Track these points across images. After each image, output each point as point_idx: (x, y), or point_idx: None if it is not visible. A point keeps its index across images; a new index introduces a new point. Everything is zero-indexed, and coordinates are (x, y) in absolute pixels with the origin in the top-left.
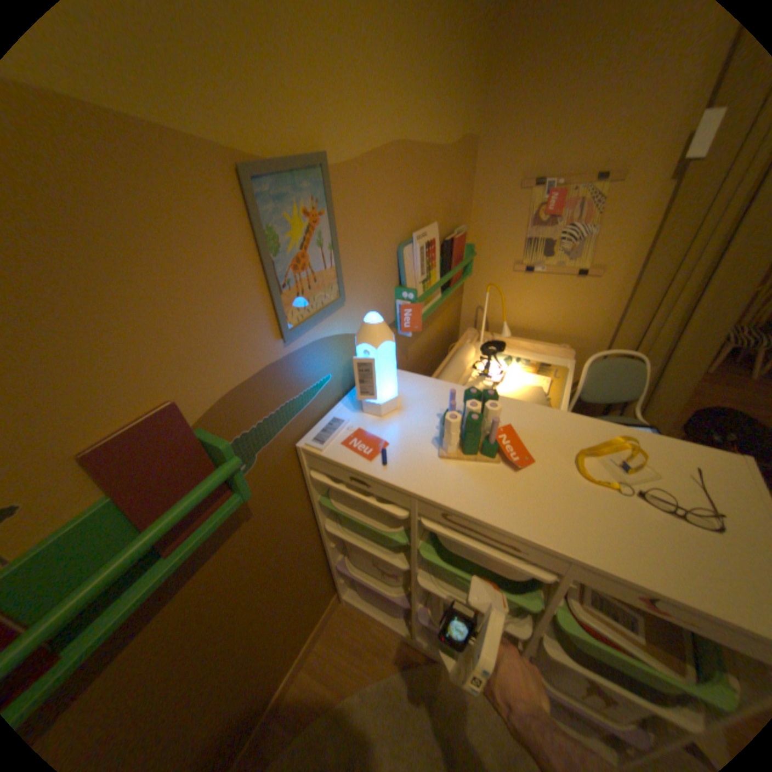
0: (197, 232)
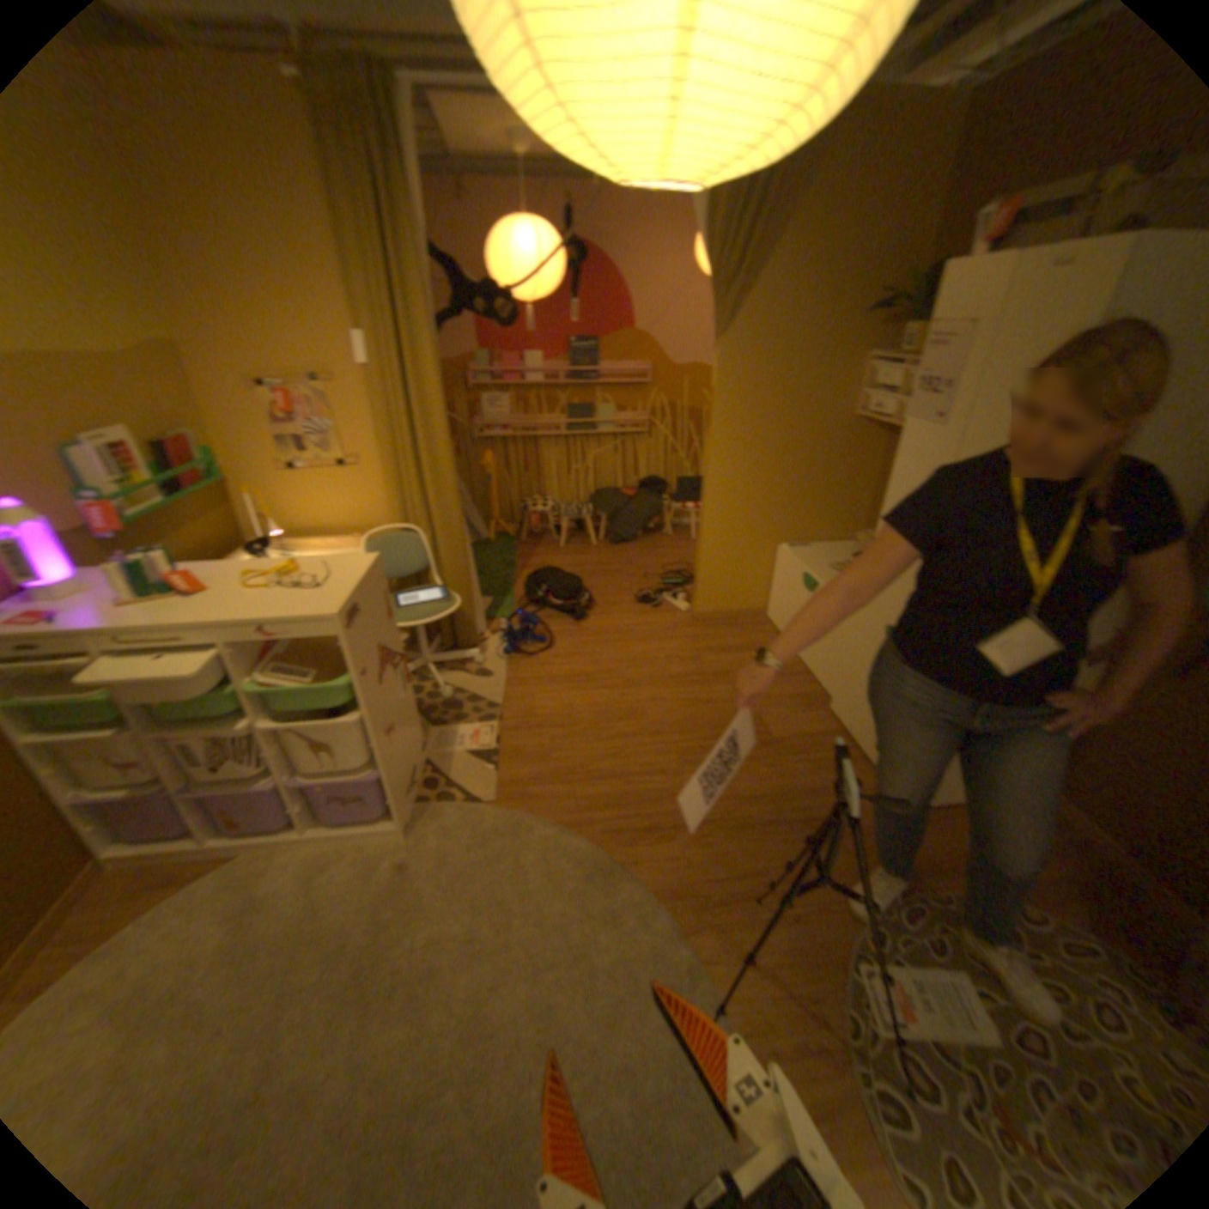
0: None
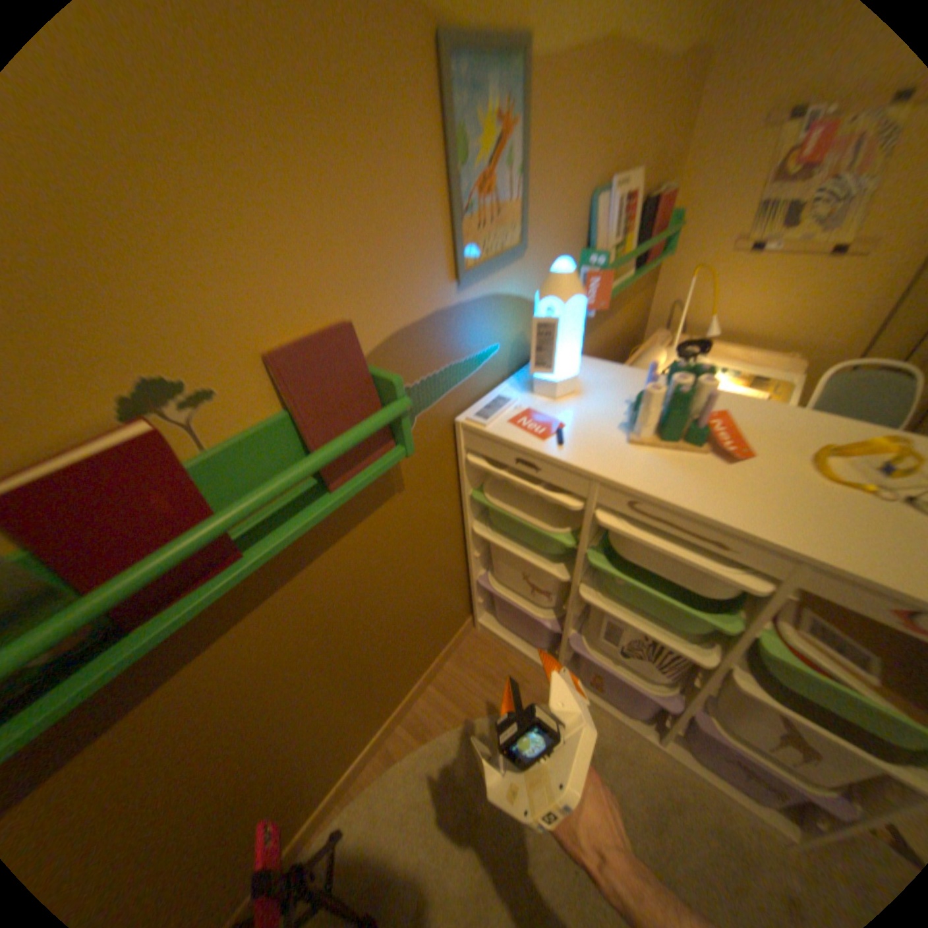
0: (389, 108)
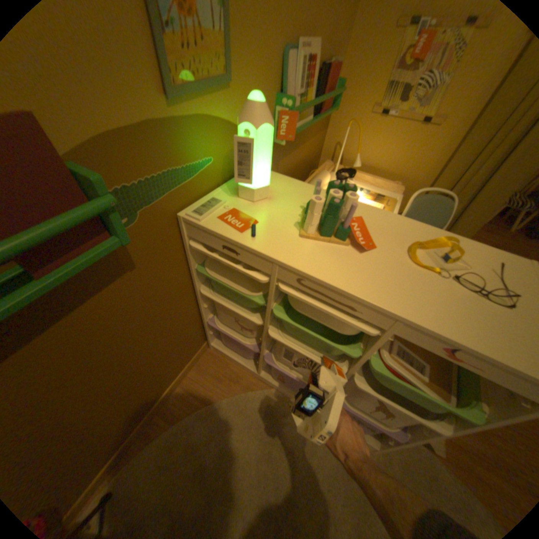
0: None
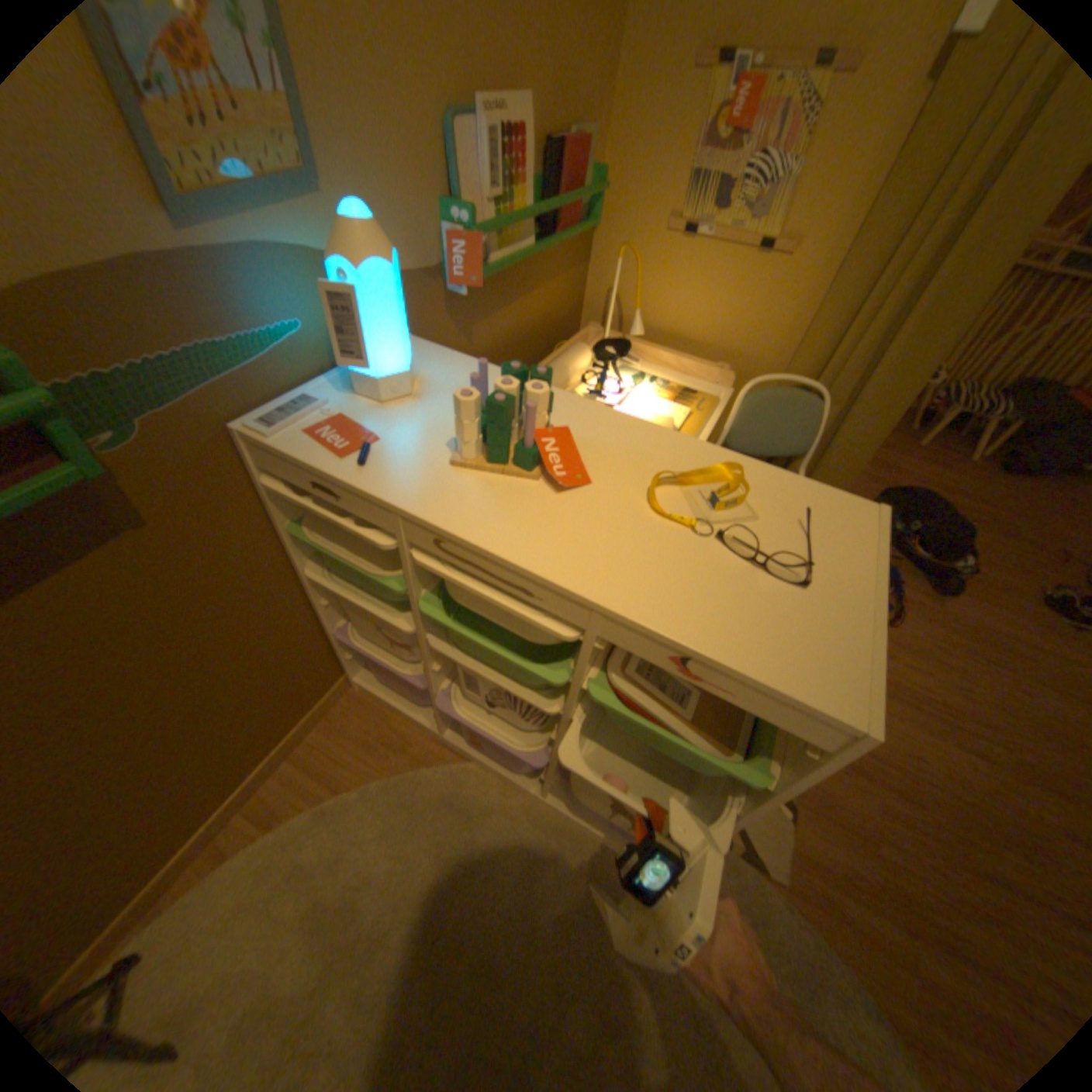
0: None
